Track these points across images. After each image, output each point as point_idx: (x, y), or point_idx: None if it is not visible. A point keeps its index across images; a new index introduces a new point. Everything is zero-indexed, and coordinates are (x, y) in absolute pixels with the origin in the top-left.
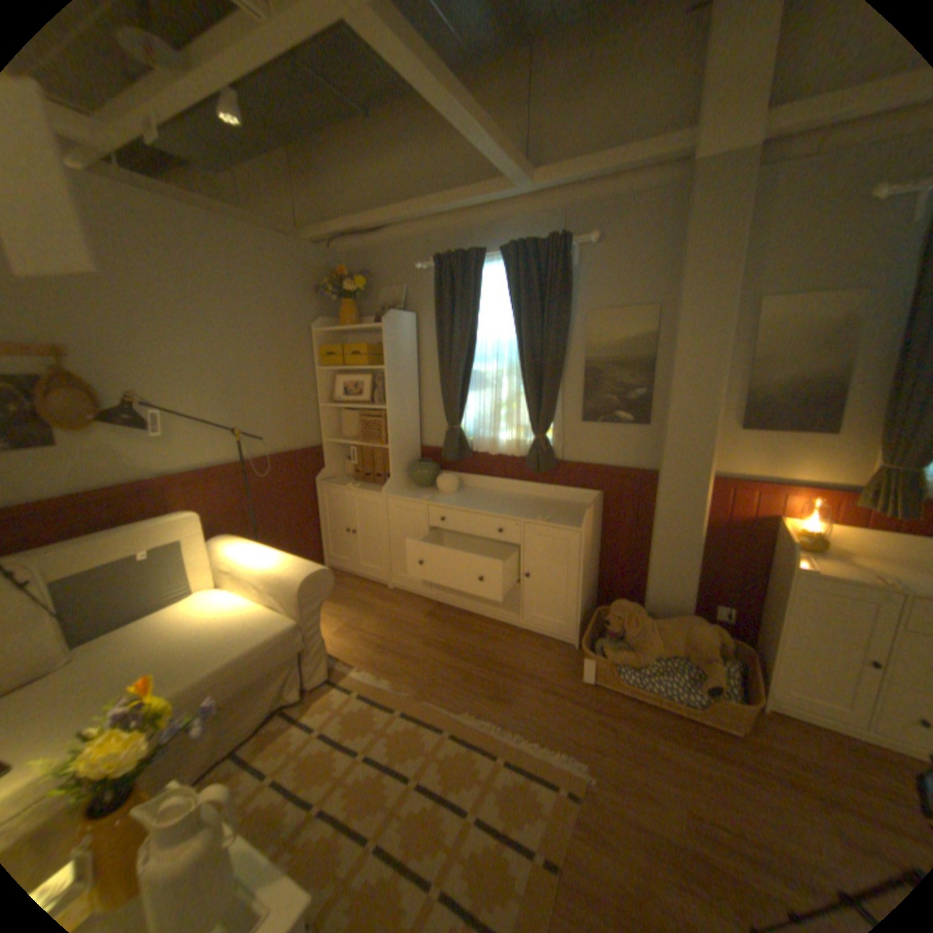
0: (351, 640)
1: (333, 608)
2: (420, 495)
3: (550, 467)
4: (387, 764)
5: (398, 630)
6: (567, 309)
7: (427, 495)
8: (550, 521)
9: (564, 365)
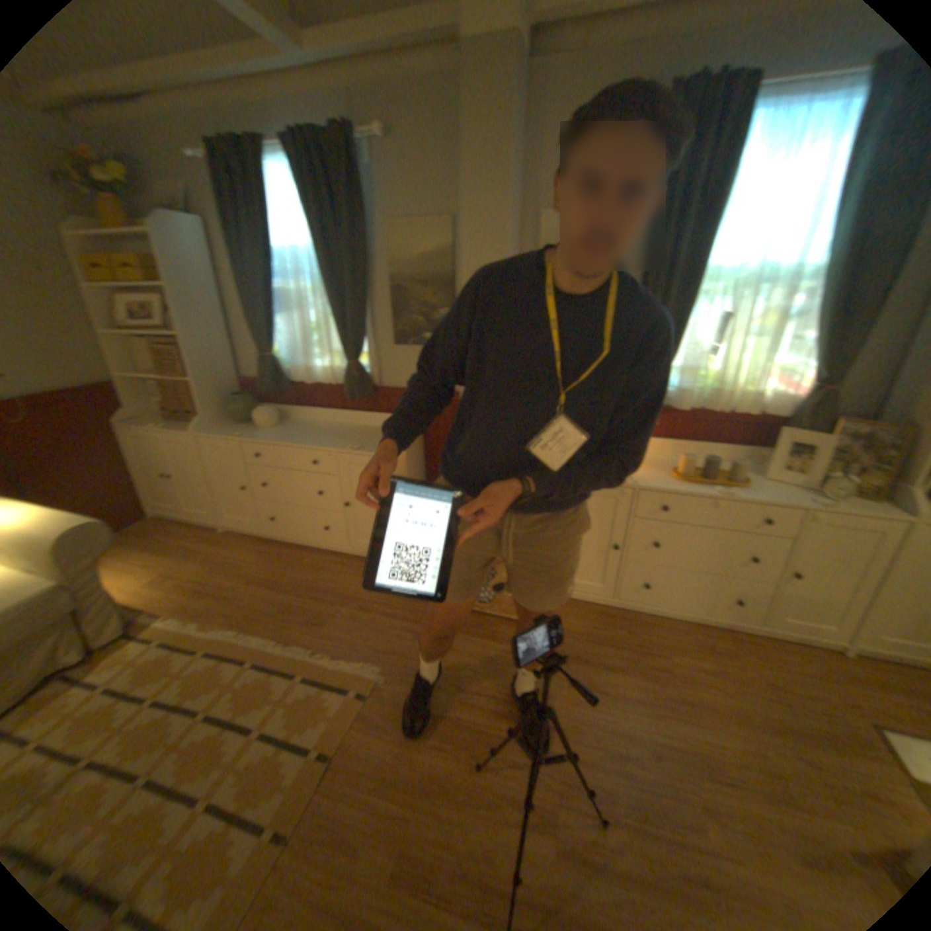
0: (162, 591)
1: (146, 561)
2: (232, 432)
3: (365, 394)
4: (175, 704)
5: (218, 574)
6: (359, 217)
7: (240, 432)
8: (360, 450)
9: (369, 282)
